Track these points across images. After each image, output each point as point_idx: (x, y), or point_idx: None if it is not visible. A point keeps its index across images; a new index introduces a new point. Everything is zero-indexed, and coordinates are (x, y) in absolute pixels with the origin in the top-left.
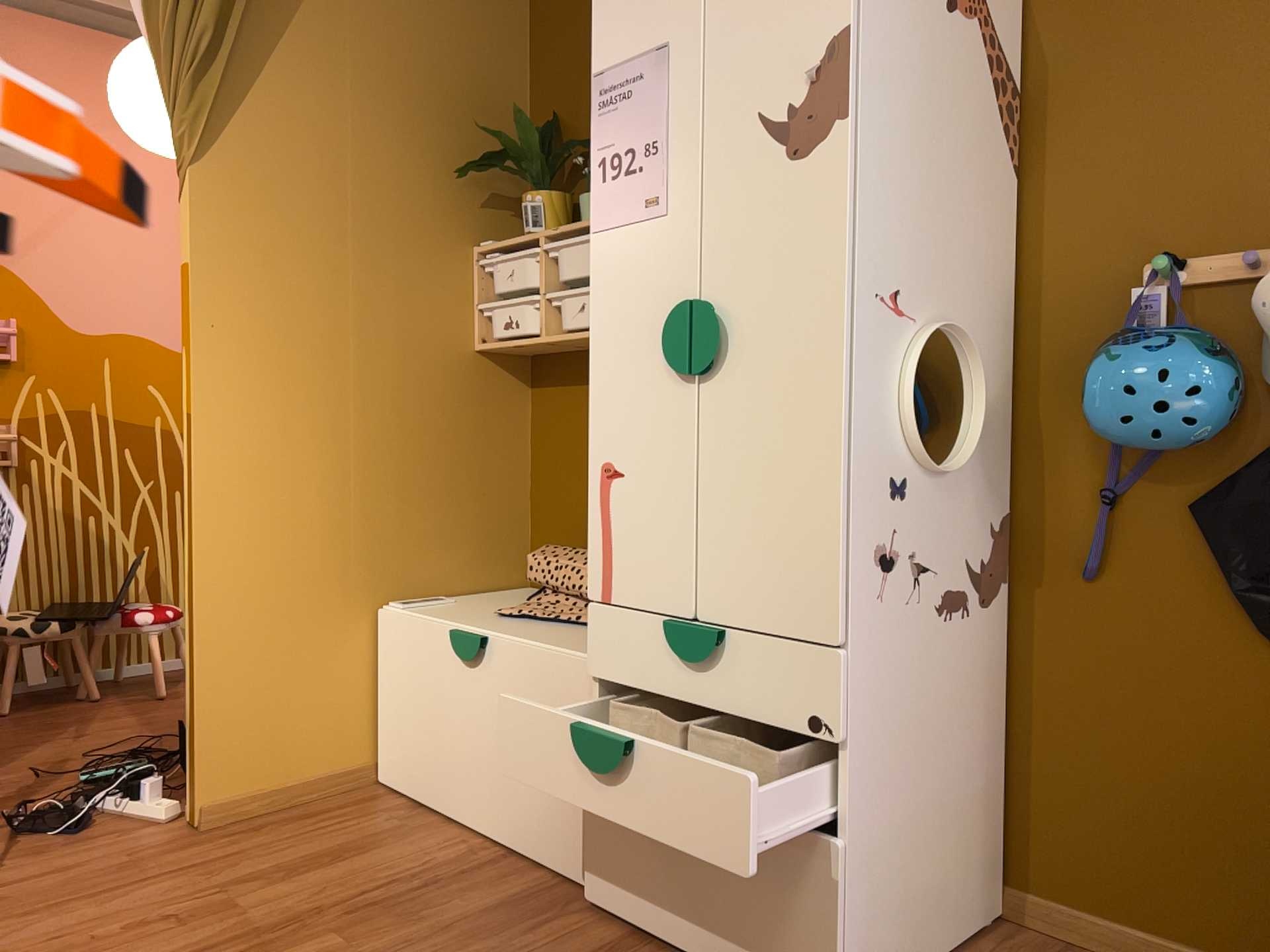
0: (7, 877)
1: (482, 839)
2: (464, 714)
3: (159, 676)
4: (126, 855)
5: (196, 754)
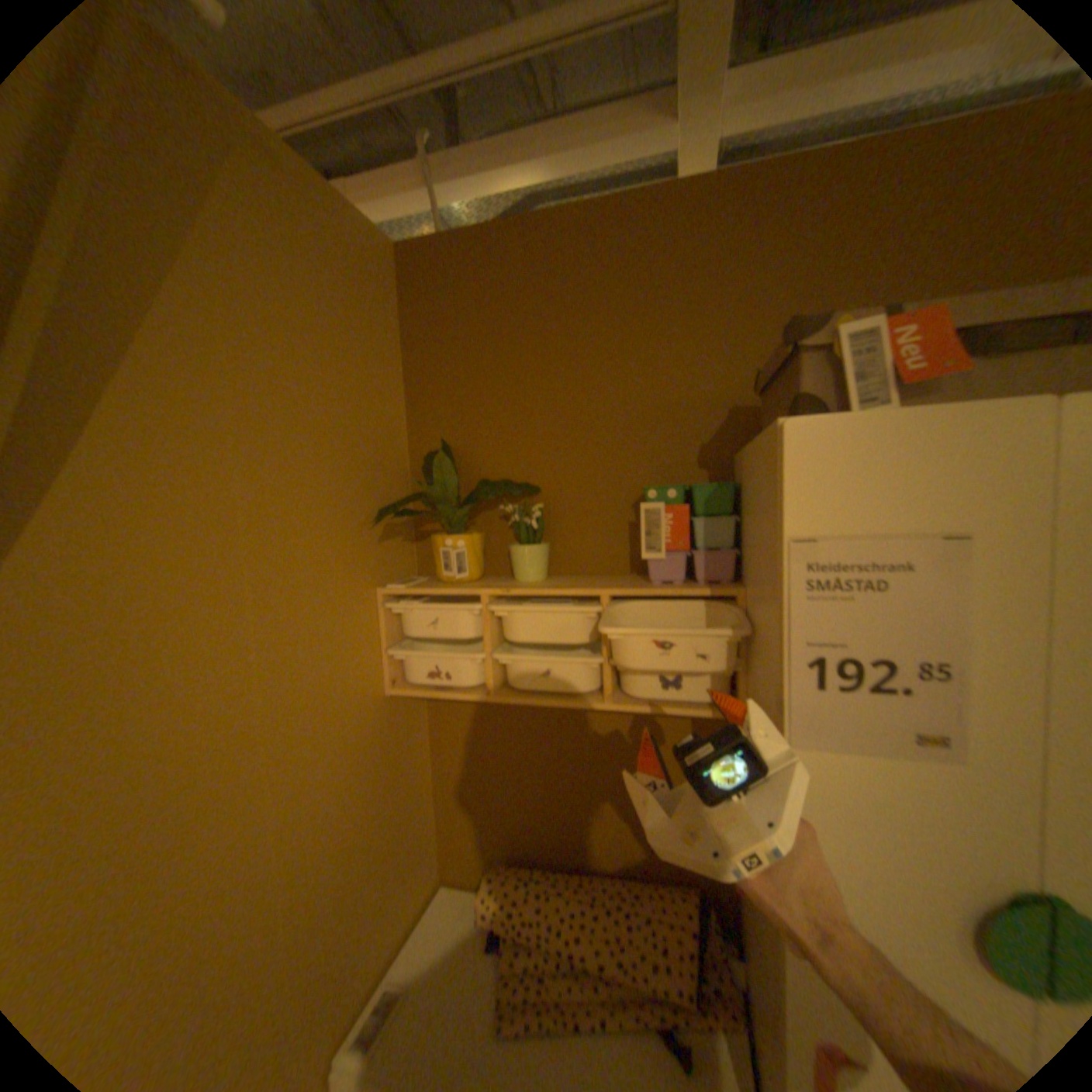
0: None
1: None
2: None
3: None
4: None
5: None
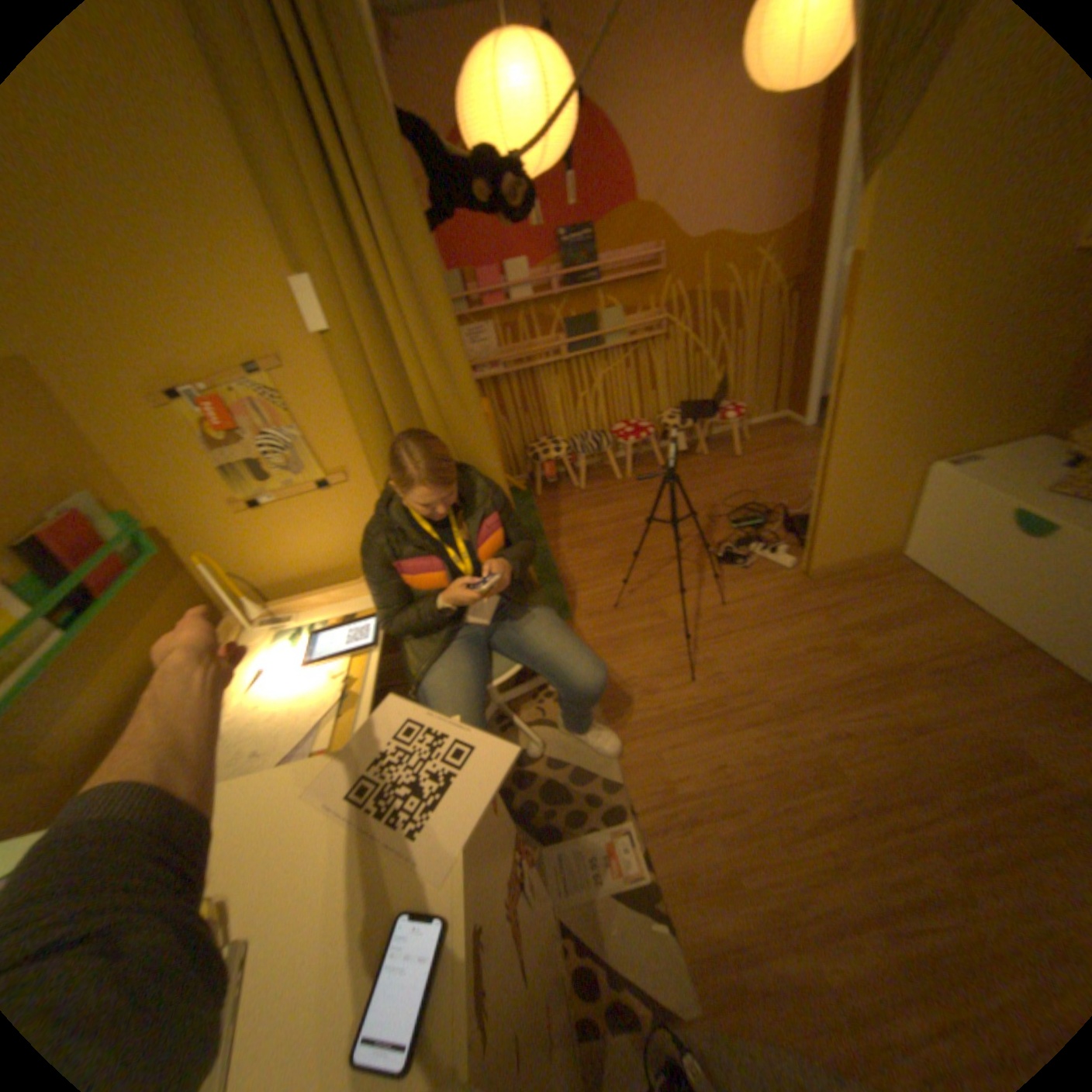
0: (731, 596)
1: (1002, 625)
2: (1011, 558)
3: (735, 446)
4: (780, 591)
5: (813, 547)
